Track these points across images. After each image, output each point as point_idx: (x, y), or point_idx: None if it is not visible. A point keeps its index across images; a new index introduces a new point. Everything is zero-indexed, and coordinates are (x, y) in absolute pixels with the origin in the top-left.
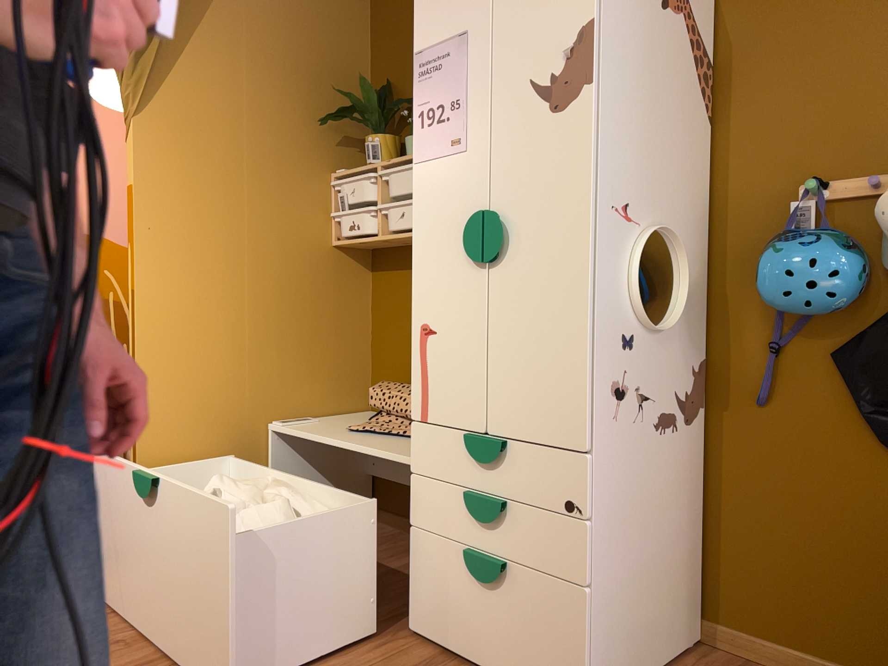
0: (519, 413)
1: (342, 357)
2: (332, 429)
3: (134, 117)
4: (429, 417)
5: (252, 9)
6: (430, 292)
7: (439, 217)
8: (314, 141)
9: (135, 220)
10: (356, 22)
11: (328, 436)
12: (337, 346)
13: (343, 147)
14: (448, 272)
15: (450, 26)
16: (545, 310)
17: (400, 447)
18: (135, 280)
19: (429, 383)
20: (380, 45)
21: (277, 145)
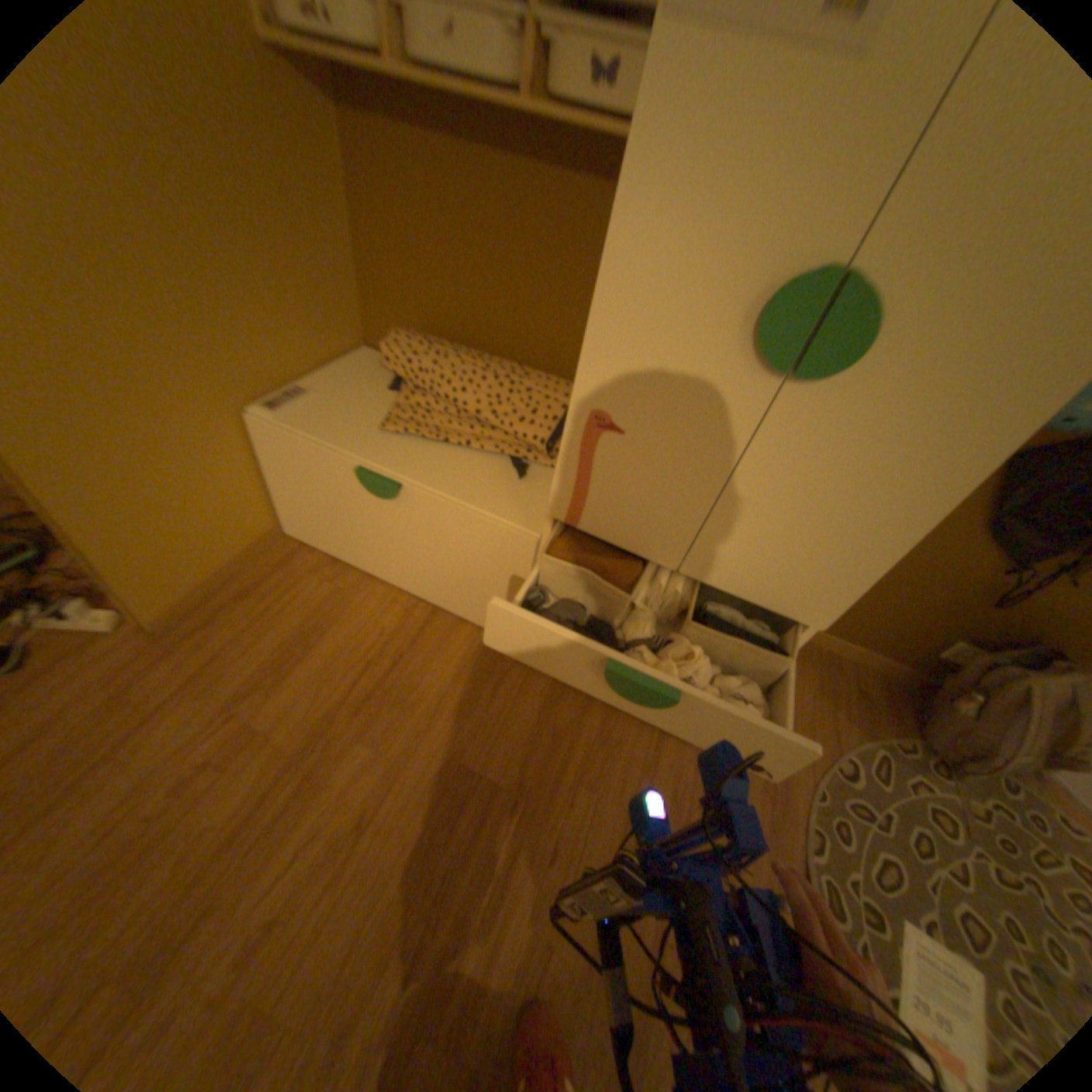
0: (741, 570)
1: (324, 280)
2: (359, 425)
3: None
4: (583, 523)
5: None
6: (629, 368)
7: (698, 224)
8: None
9: None
10: None
11: (372, 457)
12: (312, 264)
13: None
14: (684, 351)
15: None
16: (862, 482)
17: (487, 486)
18: None
19: (593, 489)
20: None
21: None
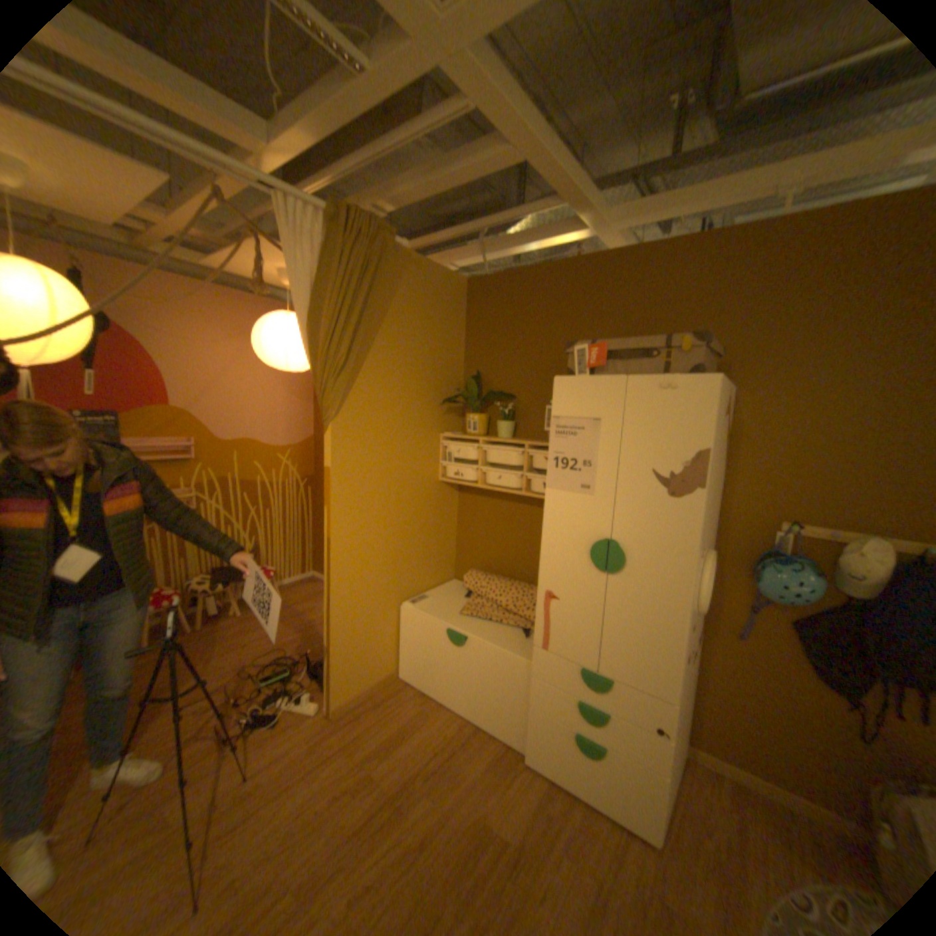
0: (626, 669)
1: (443, 550)
2: (450, 612)
3: (331, 422)
4: (551, 649)
5: (401, 331)
6: (557, 574)
7: (567, 530)
8: (433, 415)
9: (331, 493)
10: (458, 329)
11: (455, 625)
12: (440, 544)
13: (448, 415)
14: (573, 567)
15: (586, 410)
16: (652, 615)
17: (510, 641)
18: (331, 533)
19: (552, 629)
20: (473, 346)
21: (412, 423)
